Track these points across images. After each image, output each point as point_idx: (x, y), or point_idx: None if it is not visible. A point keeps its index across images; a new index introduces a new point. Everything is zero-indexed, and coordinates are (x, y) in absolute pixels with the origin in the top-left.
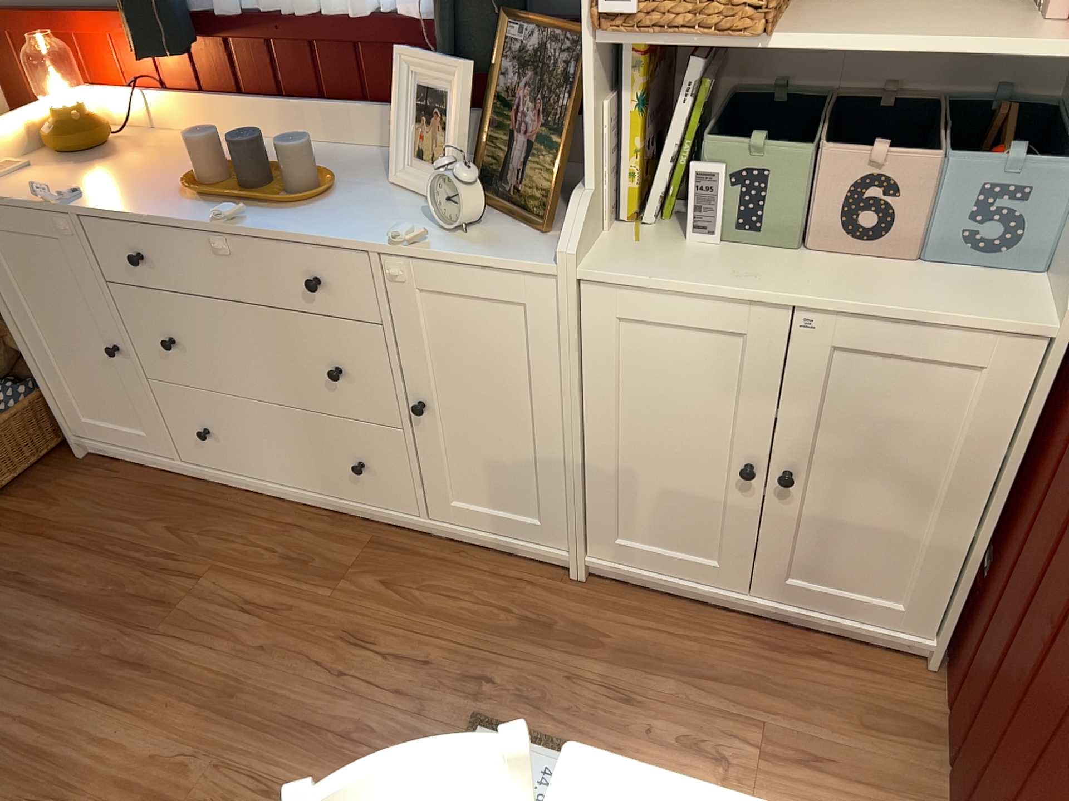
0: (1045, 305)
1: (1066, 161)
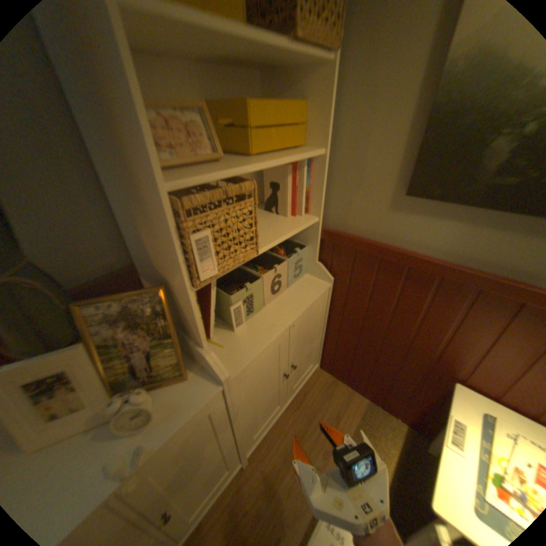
0: (321, 279)
1: (303, 245)
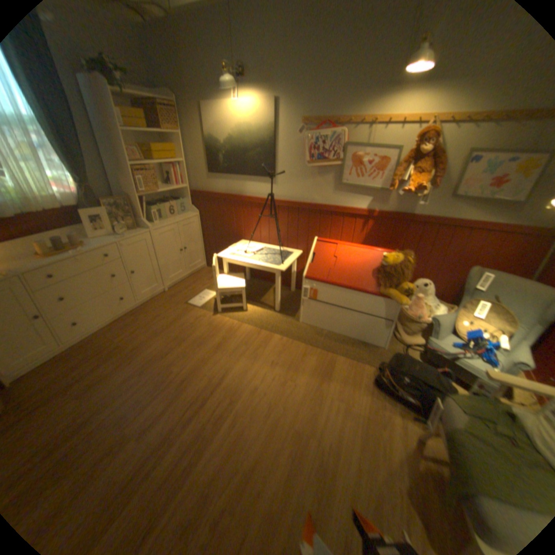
0: (194, 213)
1: (183, 199)
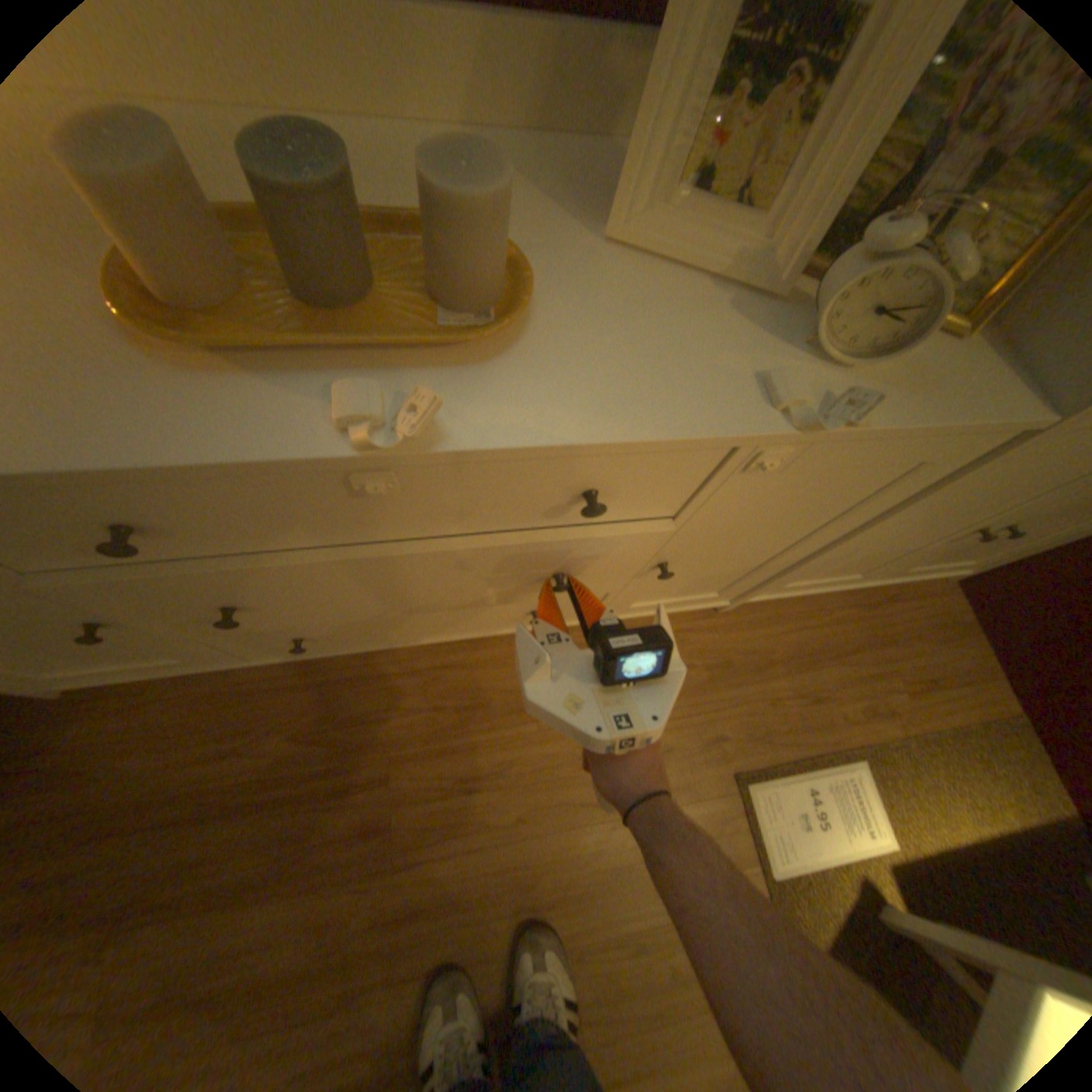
0: None
1: None
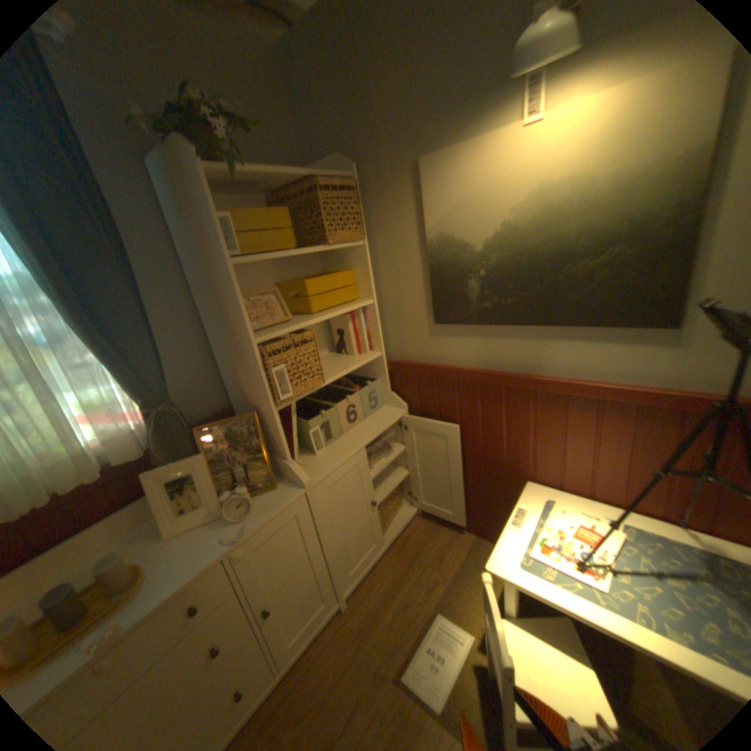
0: (397, 407)
1: (375, 379)
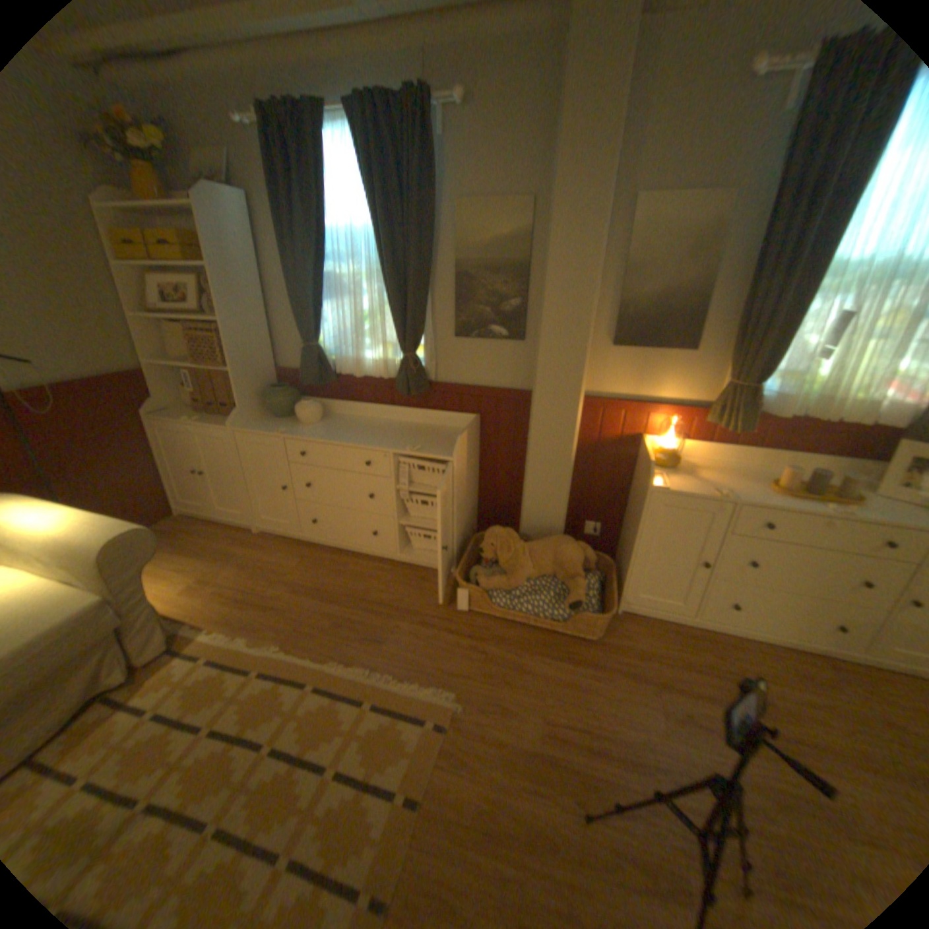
0: None
1: None
